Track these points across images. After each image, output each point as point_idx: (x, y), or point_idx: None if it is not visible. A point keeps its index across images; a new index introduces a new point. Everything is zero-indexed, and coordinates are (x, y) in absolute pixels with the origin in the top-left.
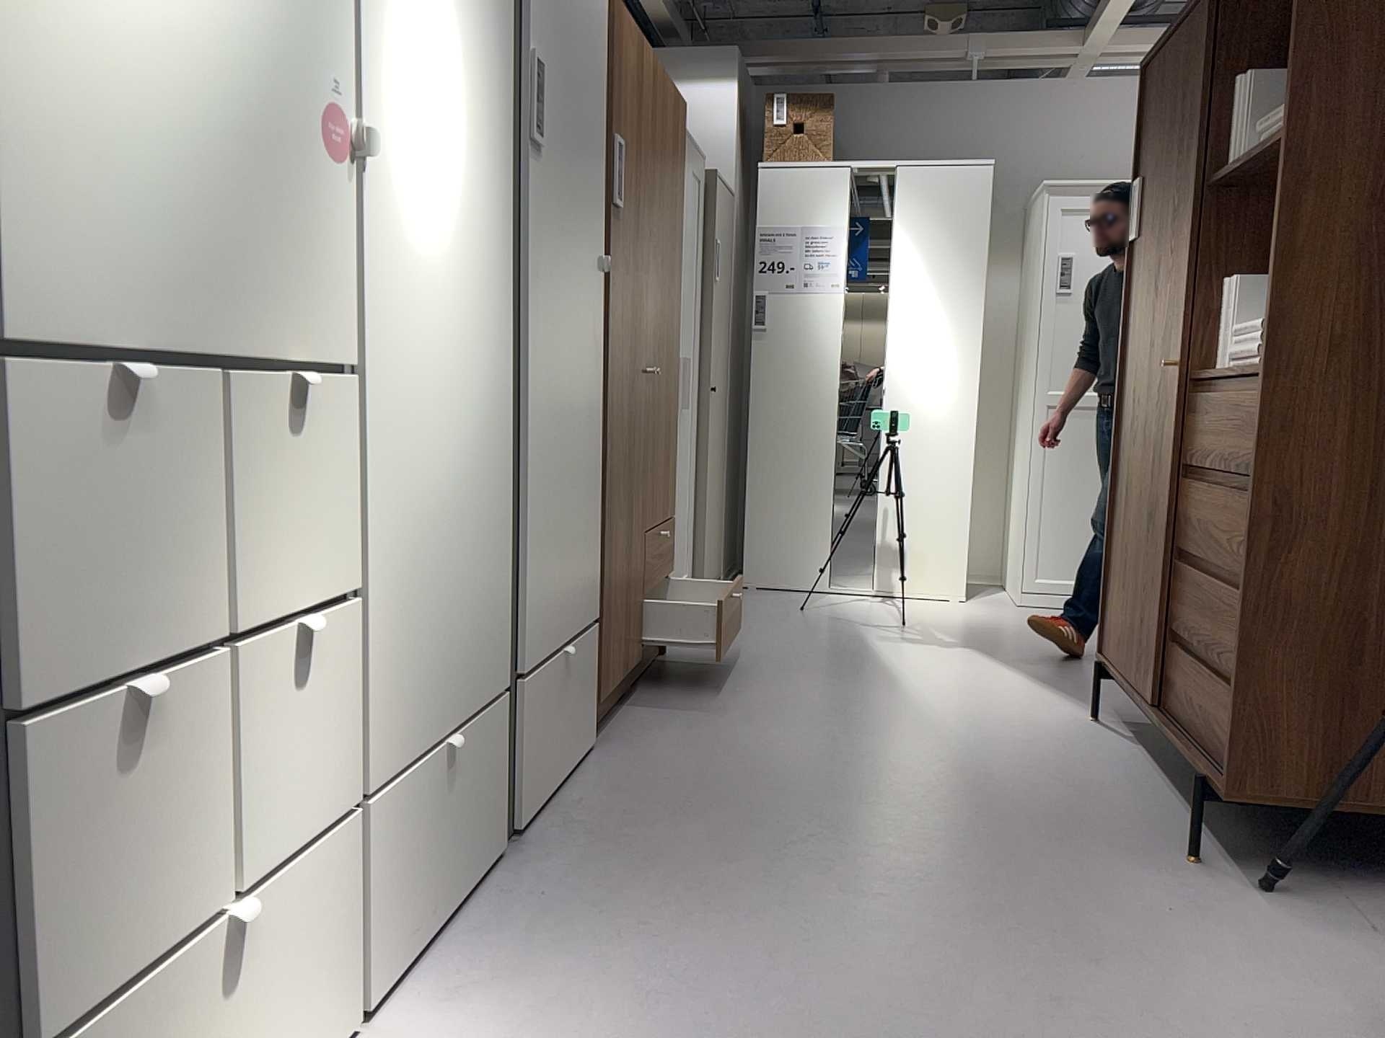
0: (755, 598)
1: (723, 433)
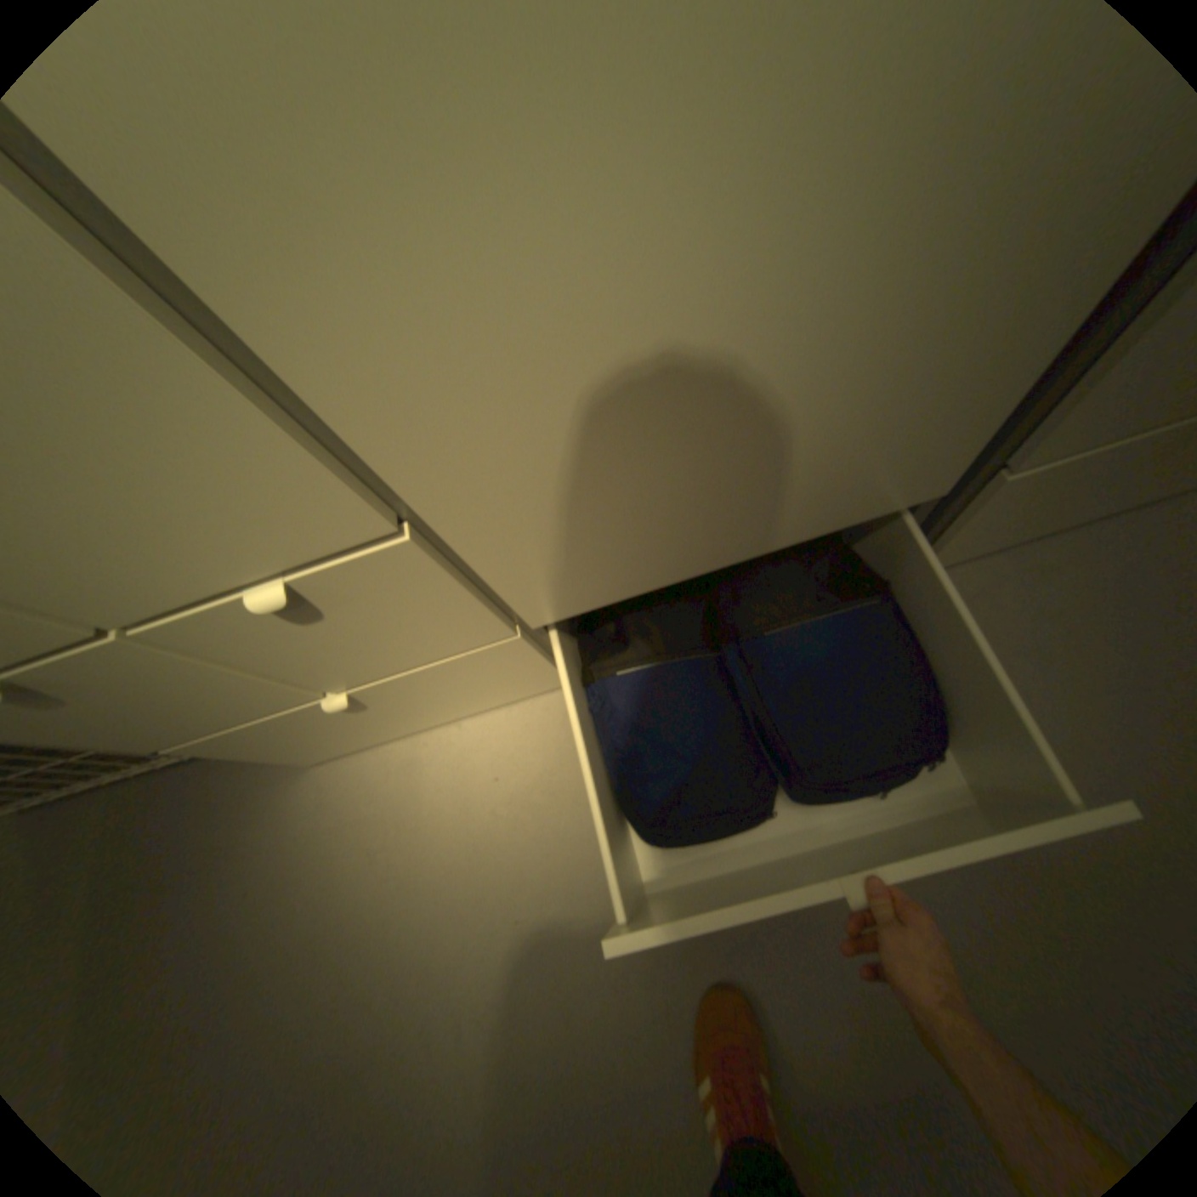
0: None
1: None
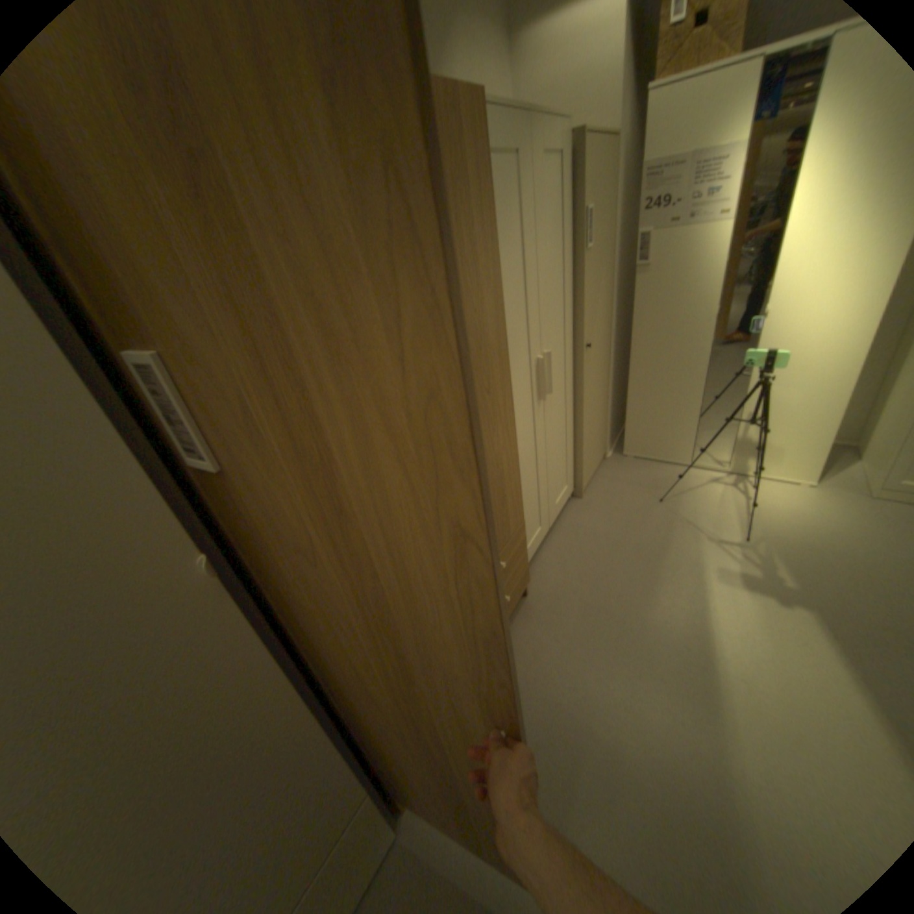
0: (627, 472)
1: (605, 361)
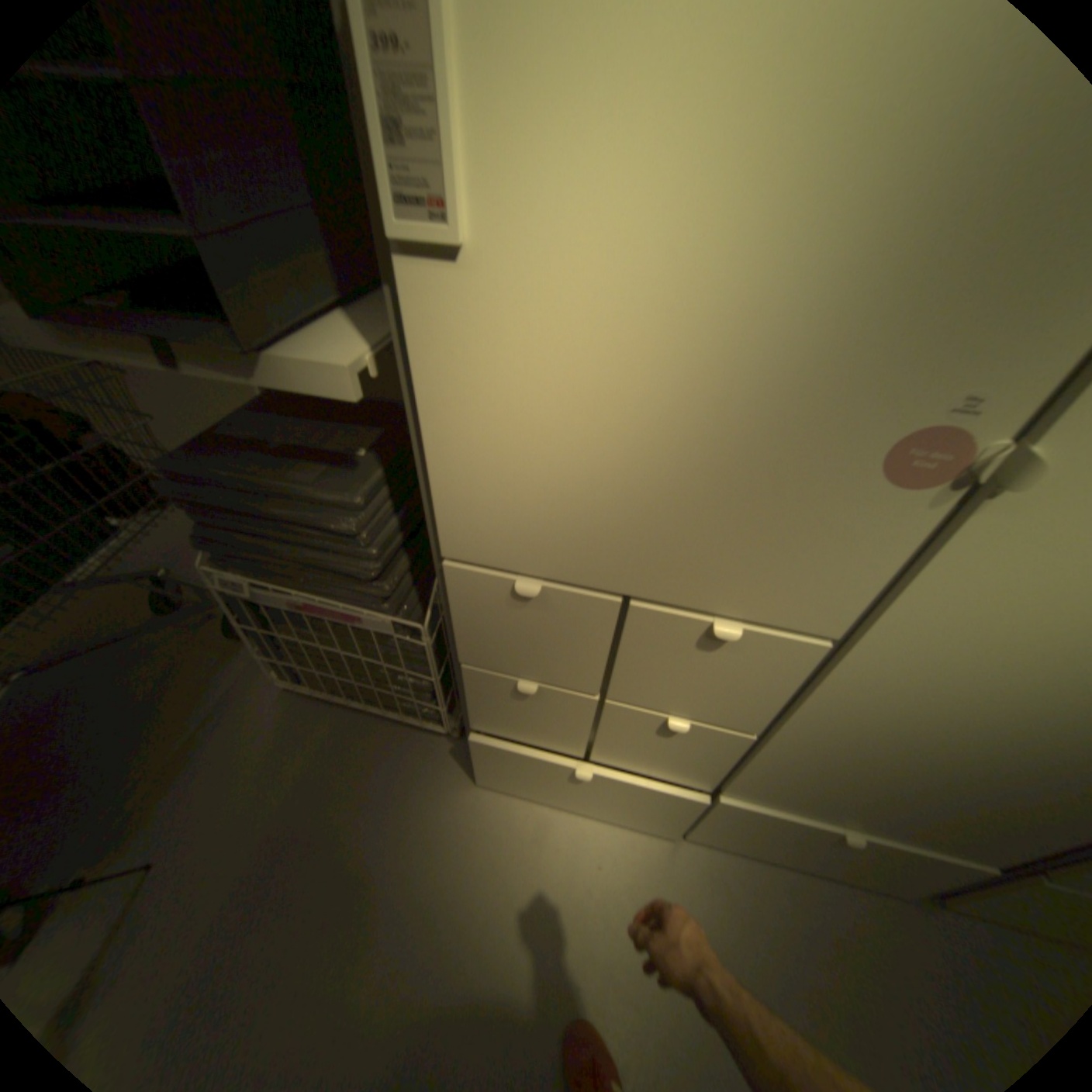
0: None
1: None
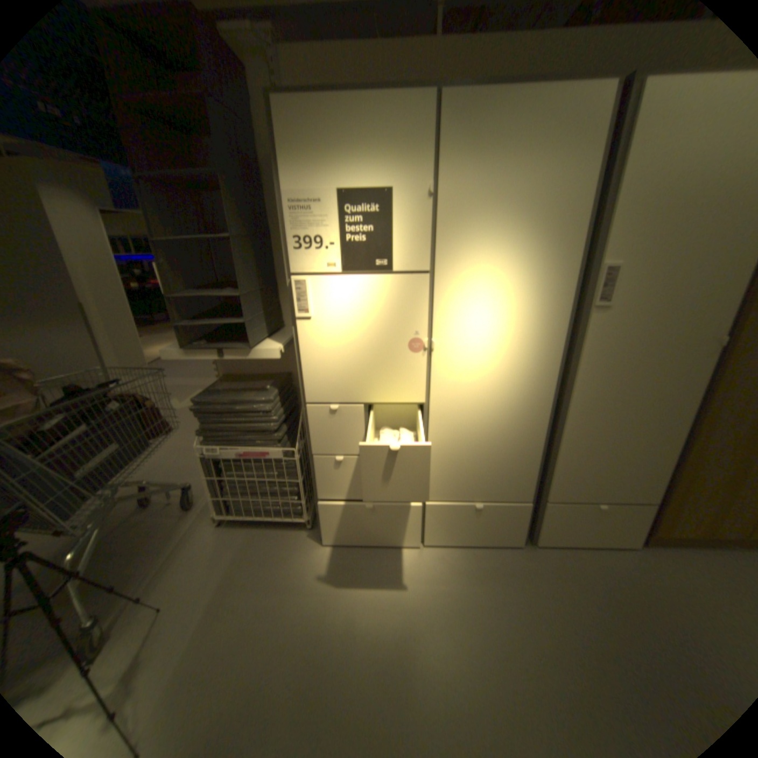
0: None
1: None
